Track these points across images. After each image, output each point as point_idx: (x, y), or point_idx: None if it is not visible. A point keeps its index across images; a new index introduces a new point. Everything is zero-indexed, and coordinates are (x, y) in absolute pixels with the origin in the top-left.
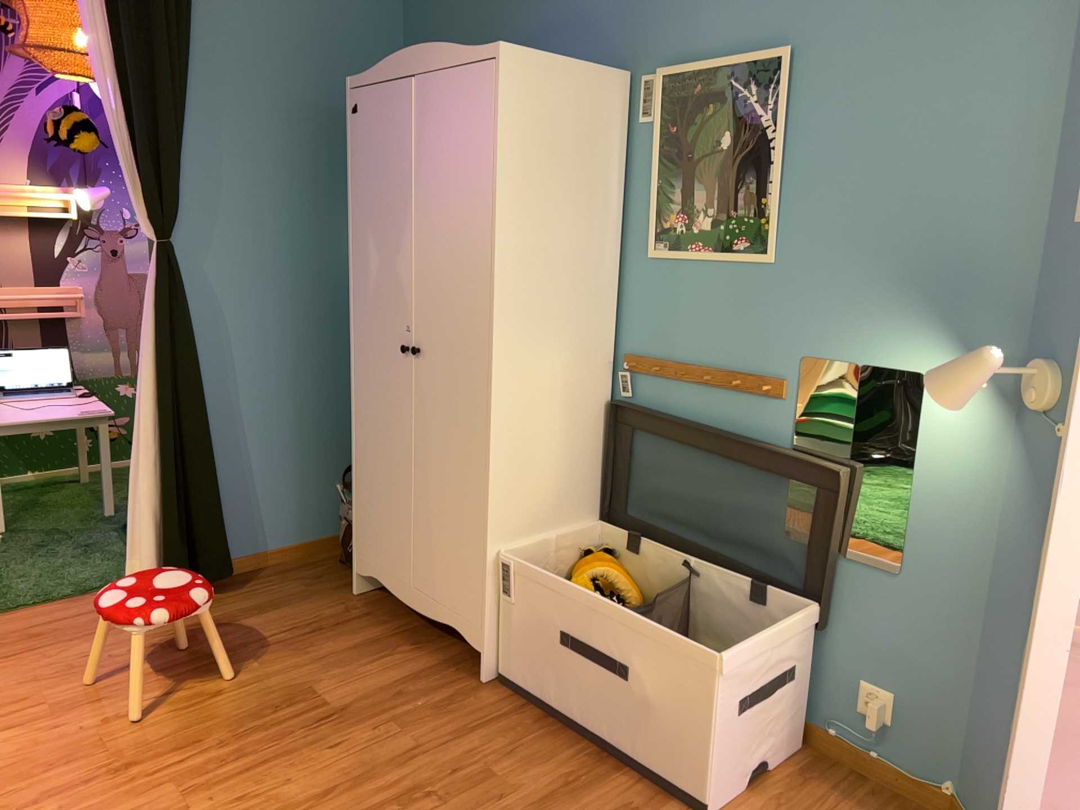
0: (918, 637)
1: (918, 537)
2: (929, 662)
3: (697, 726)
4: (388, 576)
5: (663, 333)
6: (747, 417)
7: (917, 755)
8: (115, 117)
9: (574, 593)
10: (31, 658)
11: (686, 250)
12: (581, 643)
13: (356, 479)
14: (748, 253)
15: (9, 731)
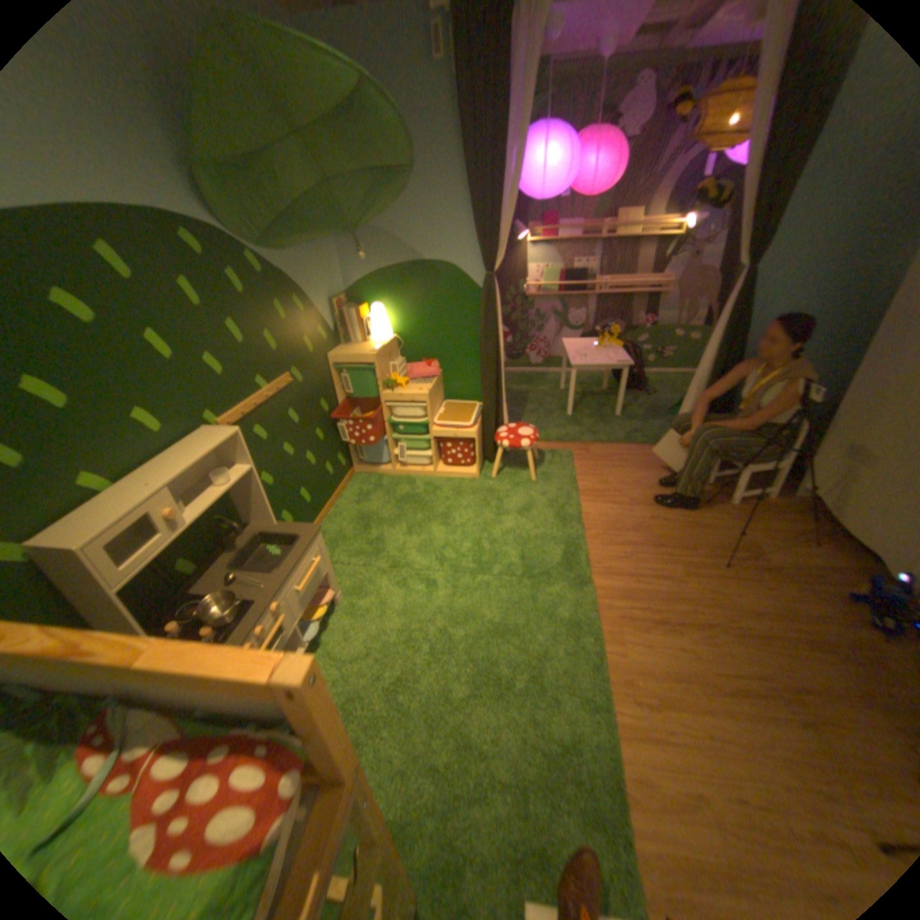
0: None
1: None
2: None
3: None
4: (832, 501)
5: None
6: None
7: None
8: (748, 186)
9: None
10: (621, 472)
11: None
12: None
13: (831, 435)
14: None
15: (613, 505)
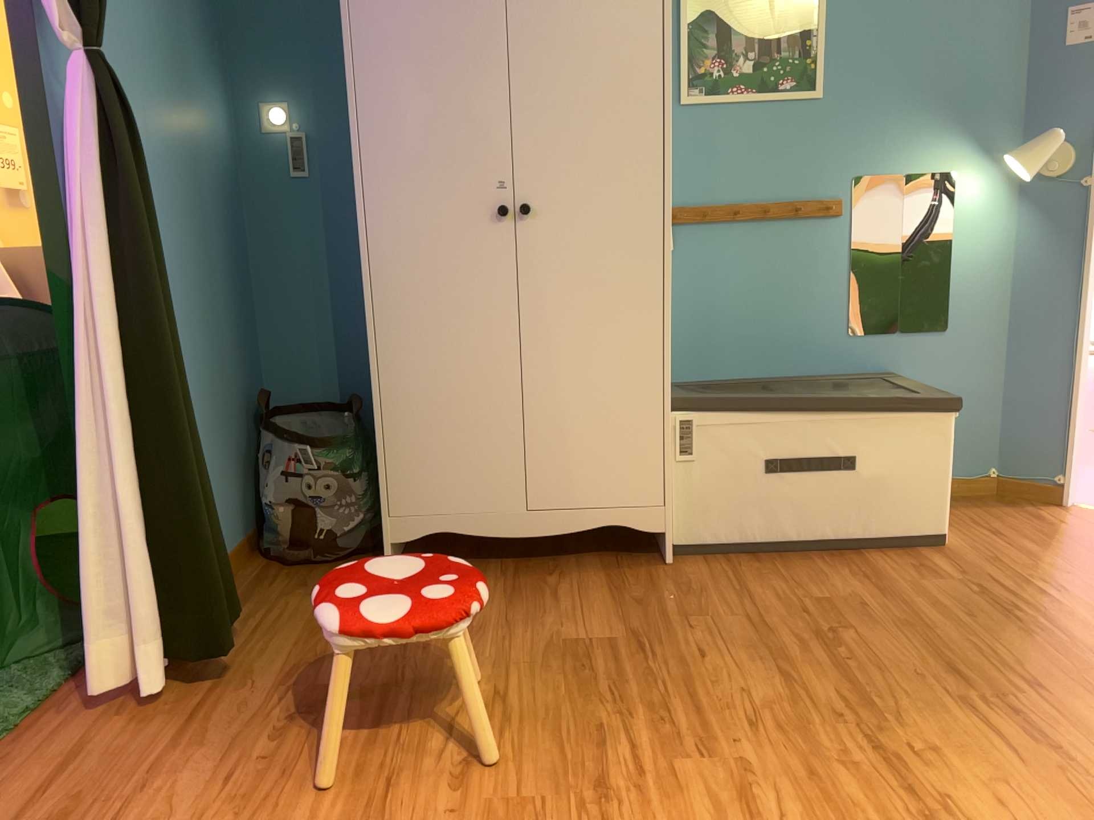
0: (964, 374)
1: (959, 298)
2: (973, 389)
3: (929, 476)
4: (471, 514)
5: (703, 180)
6: (804, 240)
7: (969, 462)
8: None
9: (777, 418)
10: None
11: (727, 94)
12: (788, 464)
13: (386, 411)
14: (796, 91)
15: None
